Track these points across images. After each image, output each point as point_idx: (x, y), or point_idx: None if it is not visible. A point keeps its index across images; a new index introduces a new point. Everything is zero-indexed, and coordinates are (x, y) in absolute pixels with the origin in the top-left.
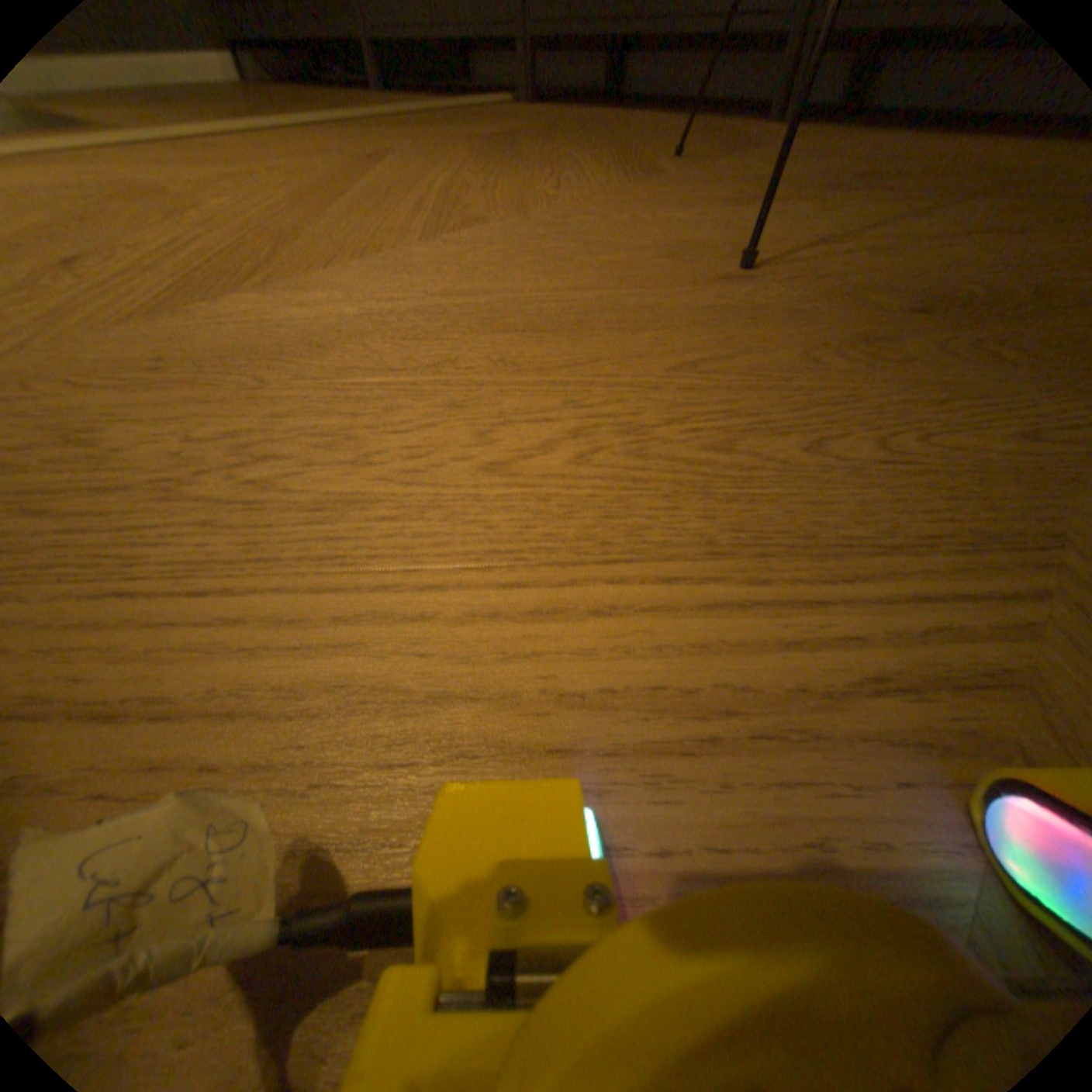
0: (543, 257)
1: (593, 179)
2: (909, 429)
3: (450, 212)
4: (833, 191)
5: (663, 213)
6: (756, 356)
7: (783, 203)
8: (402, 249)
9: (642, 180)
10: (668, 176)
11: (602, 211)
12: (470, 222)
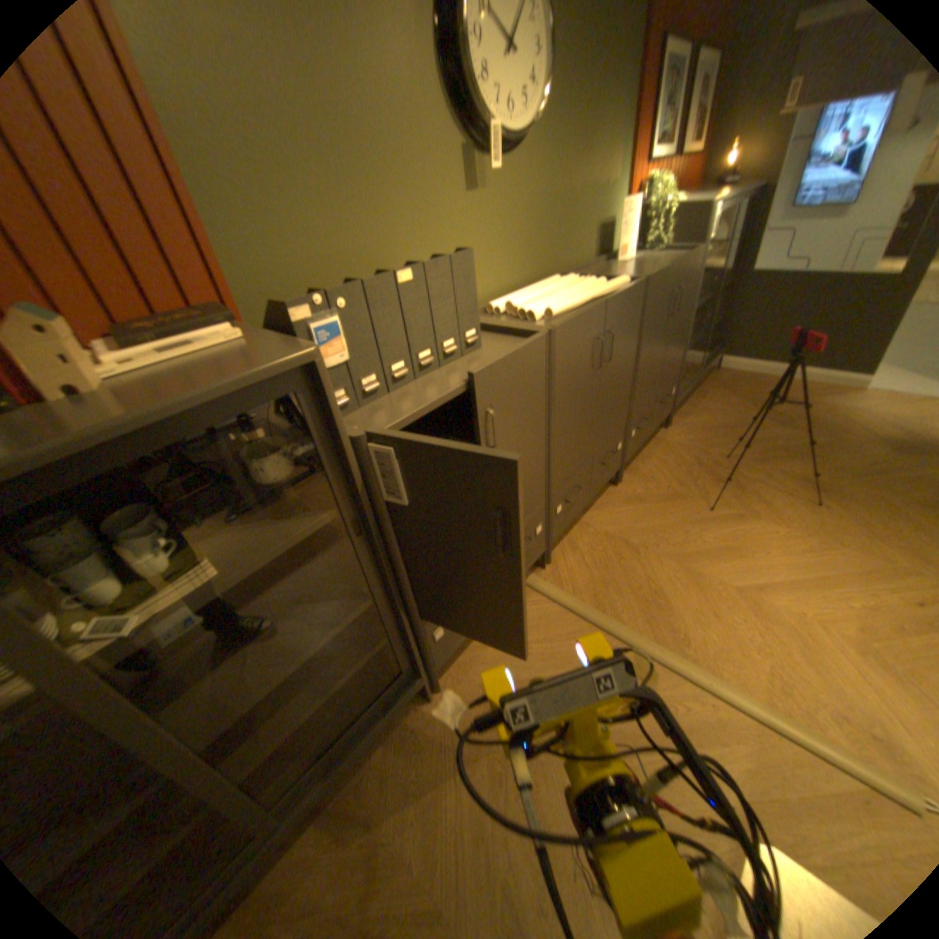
0: (836, 531)
1: (757, 528)
2: (864, 500)
3: (818, 550)
4: (742, 489)
5: (786, 515)
6: (856, 508)
7: (761, 498)
8: (852, 552)
9: (752, 518)
10: (742, 514)
11: (792, 524)
12: (822, 545)
